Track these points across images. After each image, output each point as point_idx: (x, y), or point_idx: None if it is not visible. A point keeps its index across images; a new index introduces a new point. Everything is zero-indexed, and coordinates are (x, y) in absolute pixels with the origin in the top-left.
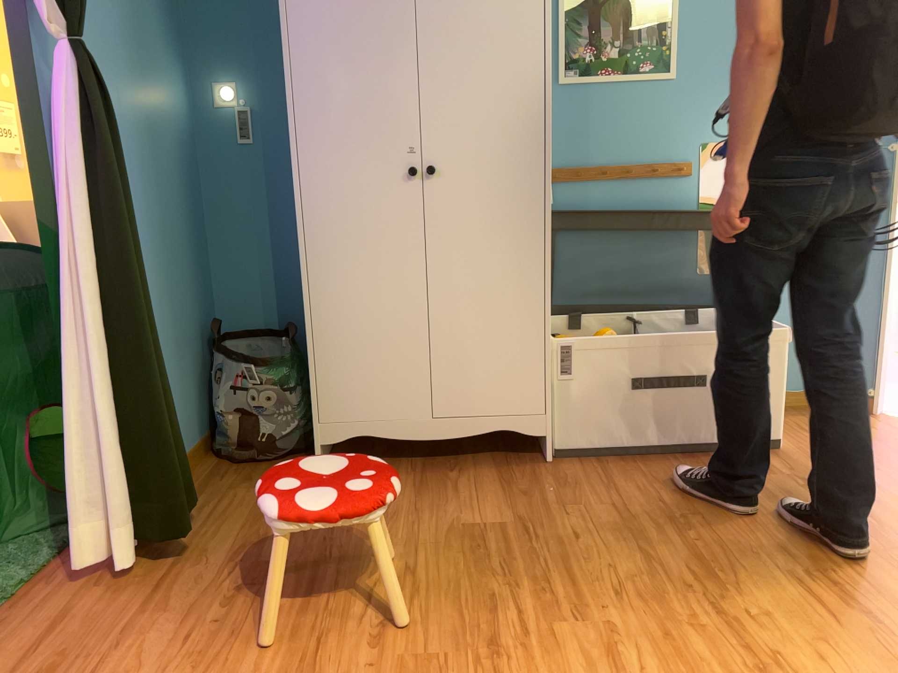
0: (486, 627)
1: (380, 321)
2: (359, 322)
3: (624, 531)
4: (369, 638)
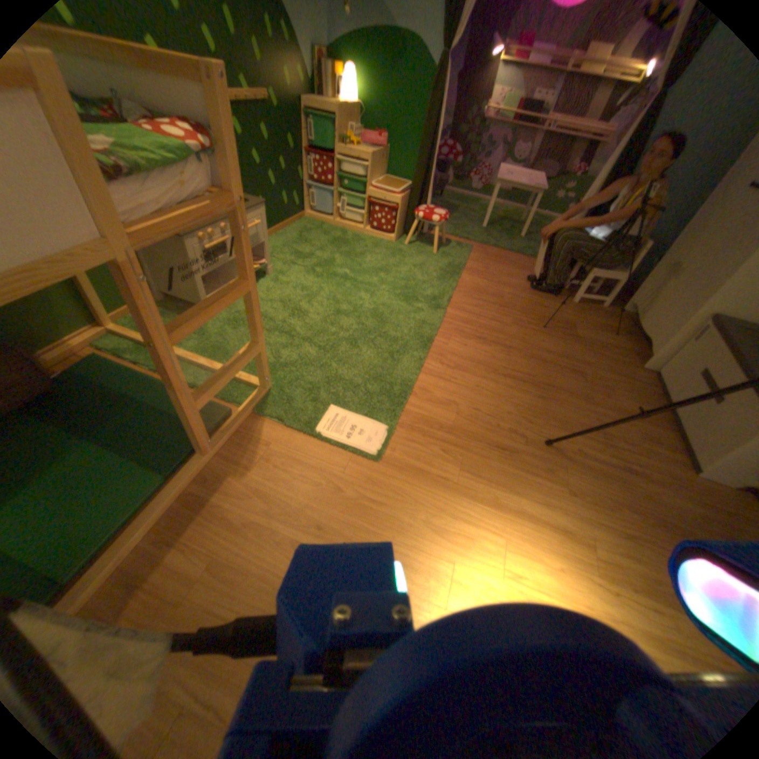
0: (511, 311)
1: (674, 264)
2: (671, 260)
3: (566, 359)
4: (509, 296)
